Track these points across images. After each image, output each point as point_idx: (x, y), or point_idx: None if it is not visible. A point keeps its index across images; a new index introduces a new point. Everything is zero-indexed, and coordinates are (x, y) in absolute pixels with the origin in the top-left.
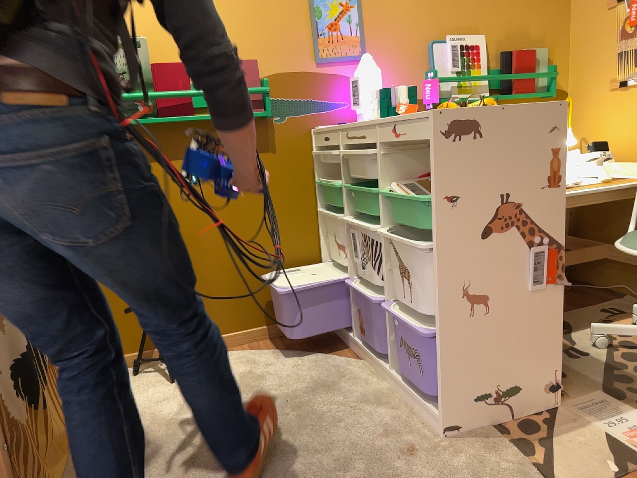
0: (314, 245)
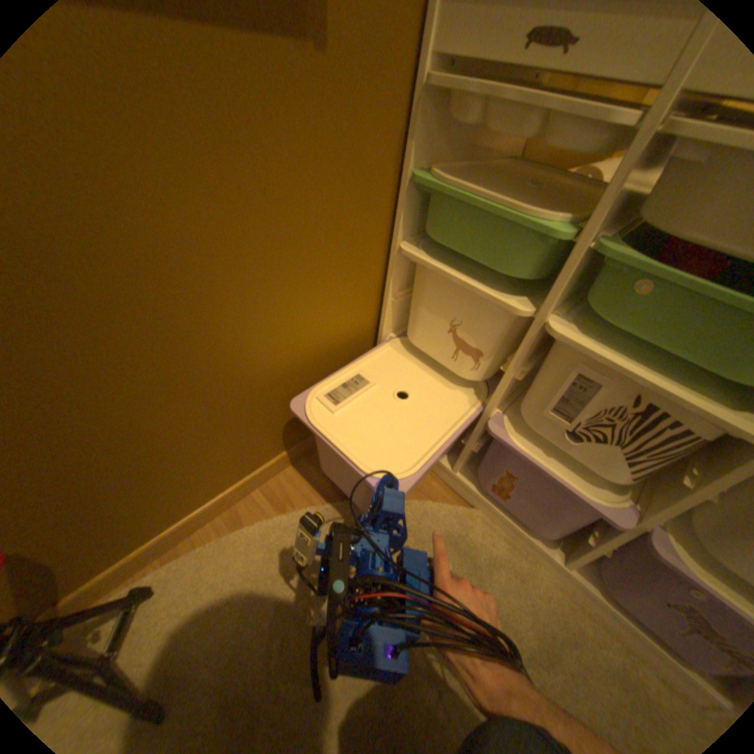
0: (372, 311)
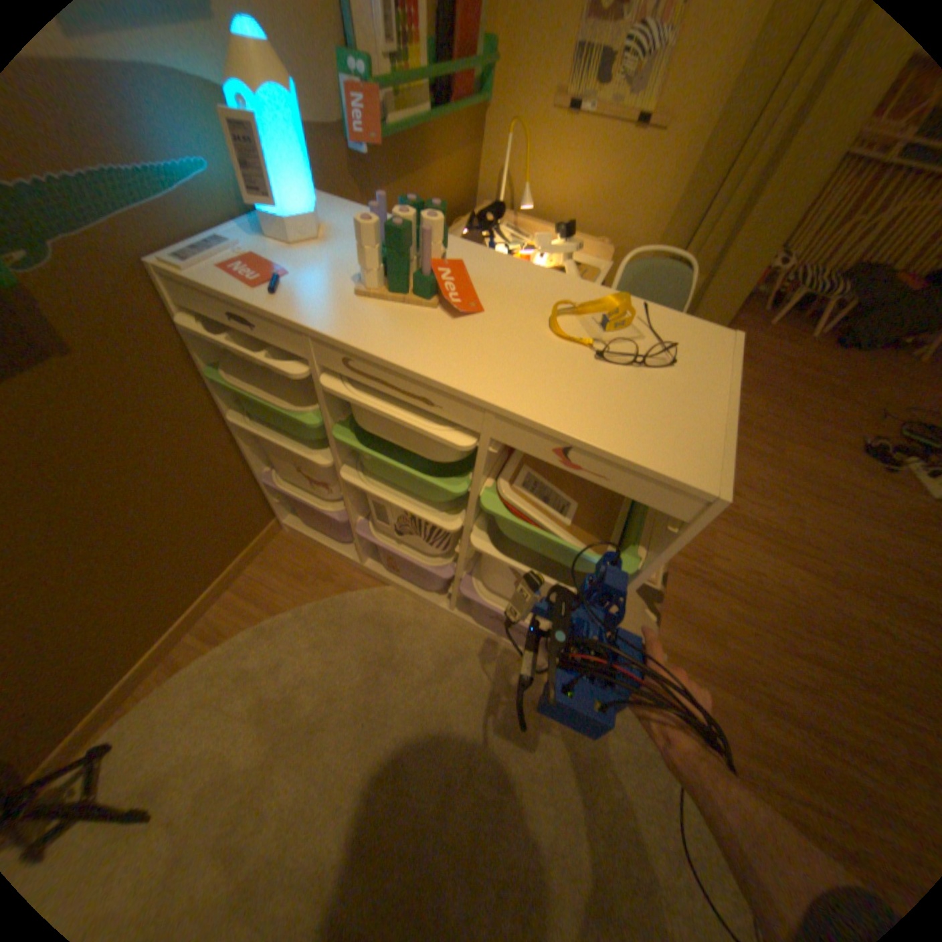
0: (233, 460)
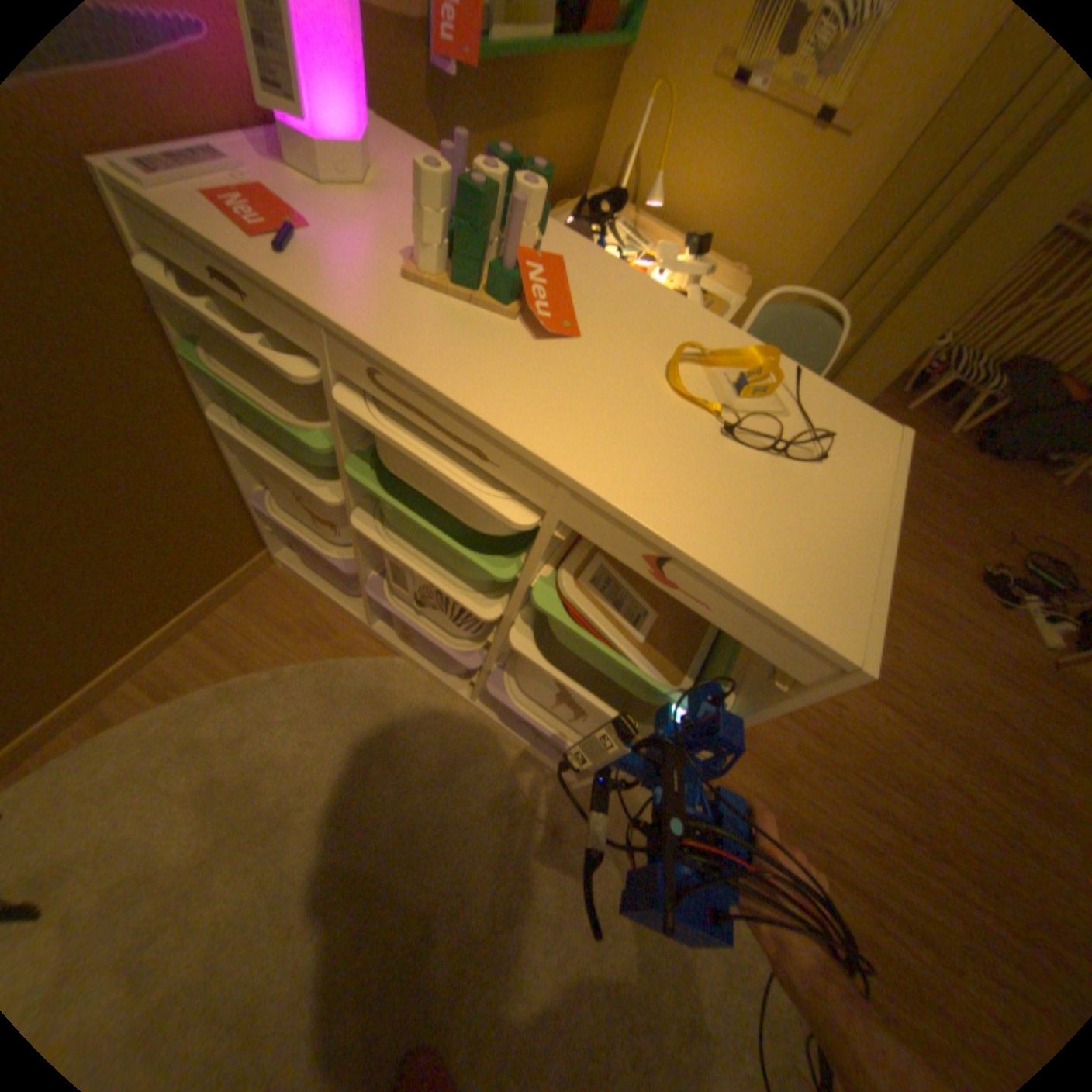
0: (213, 470)
